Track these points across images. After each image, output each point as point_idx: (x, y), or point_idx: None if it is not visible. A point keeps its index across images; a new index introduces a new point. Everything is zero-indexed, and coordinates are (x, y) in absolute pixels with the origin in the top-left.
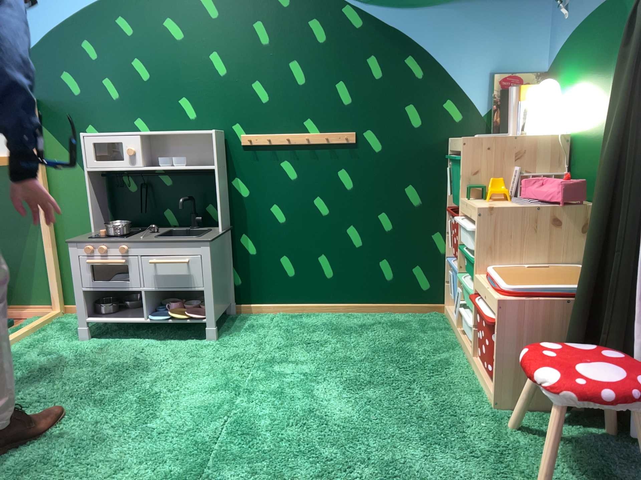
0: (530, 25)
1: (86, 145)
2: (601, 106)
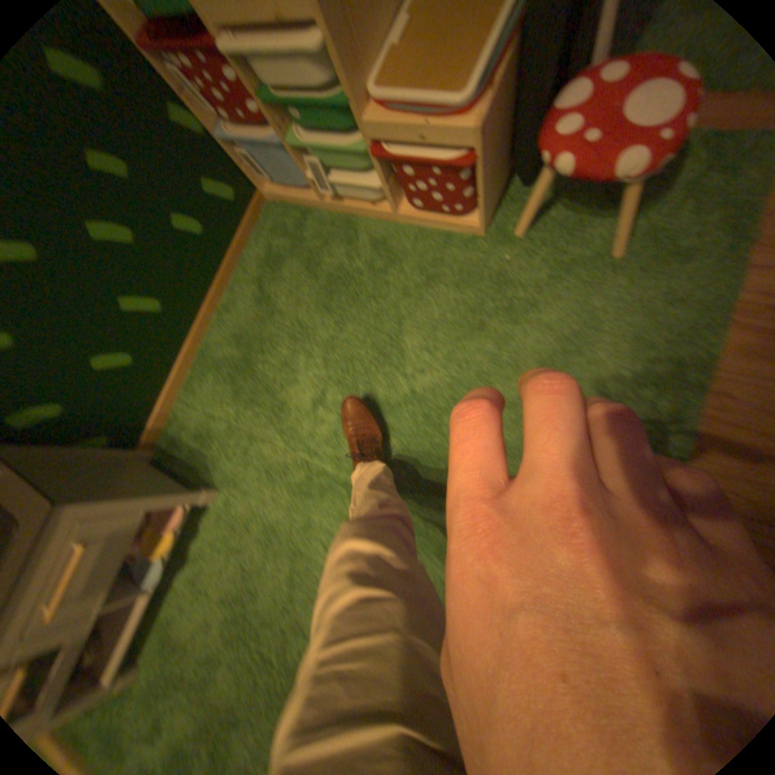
0: None
1: None
2: None
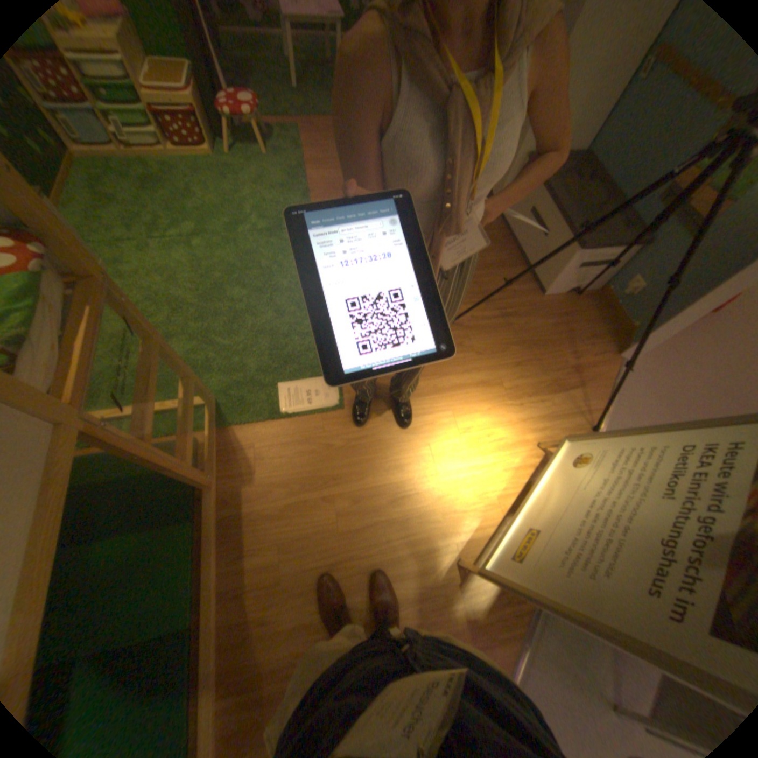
0: None
1: None
2: None
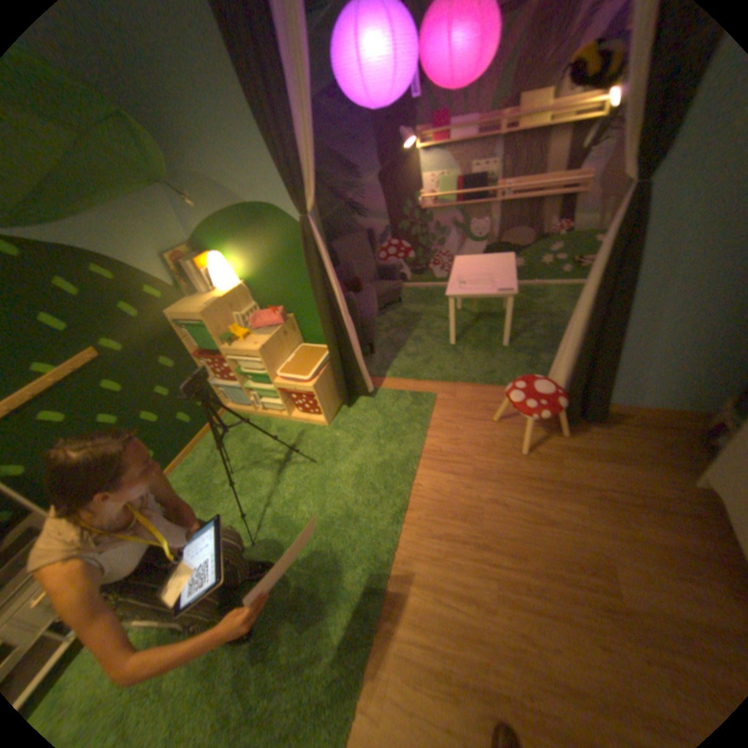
0: (161, 212)
1: None
2: (264, 266)
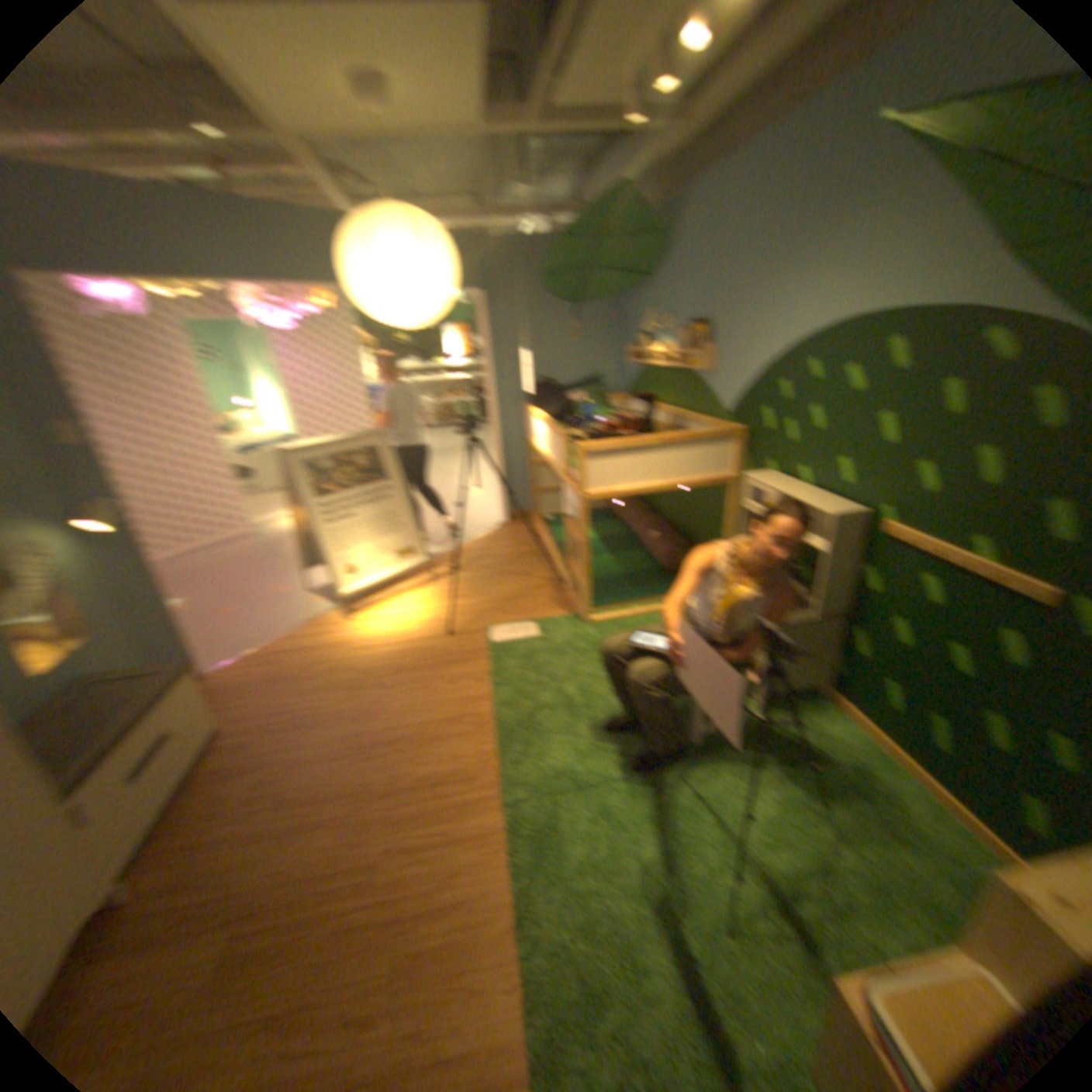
0: None
1: (744, 486)
2: None
